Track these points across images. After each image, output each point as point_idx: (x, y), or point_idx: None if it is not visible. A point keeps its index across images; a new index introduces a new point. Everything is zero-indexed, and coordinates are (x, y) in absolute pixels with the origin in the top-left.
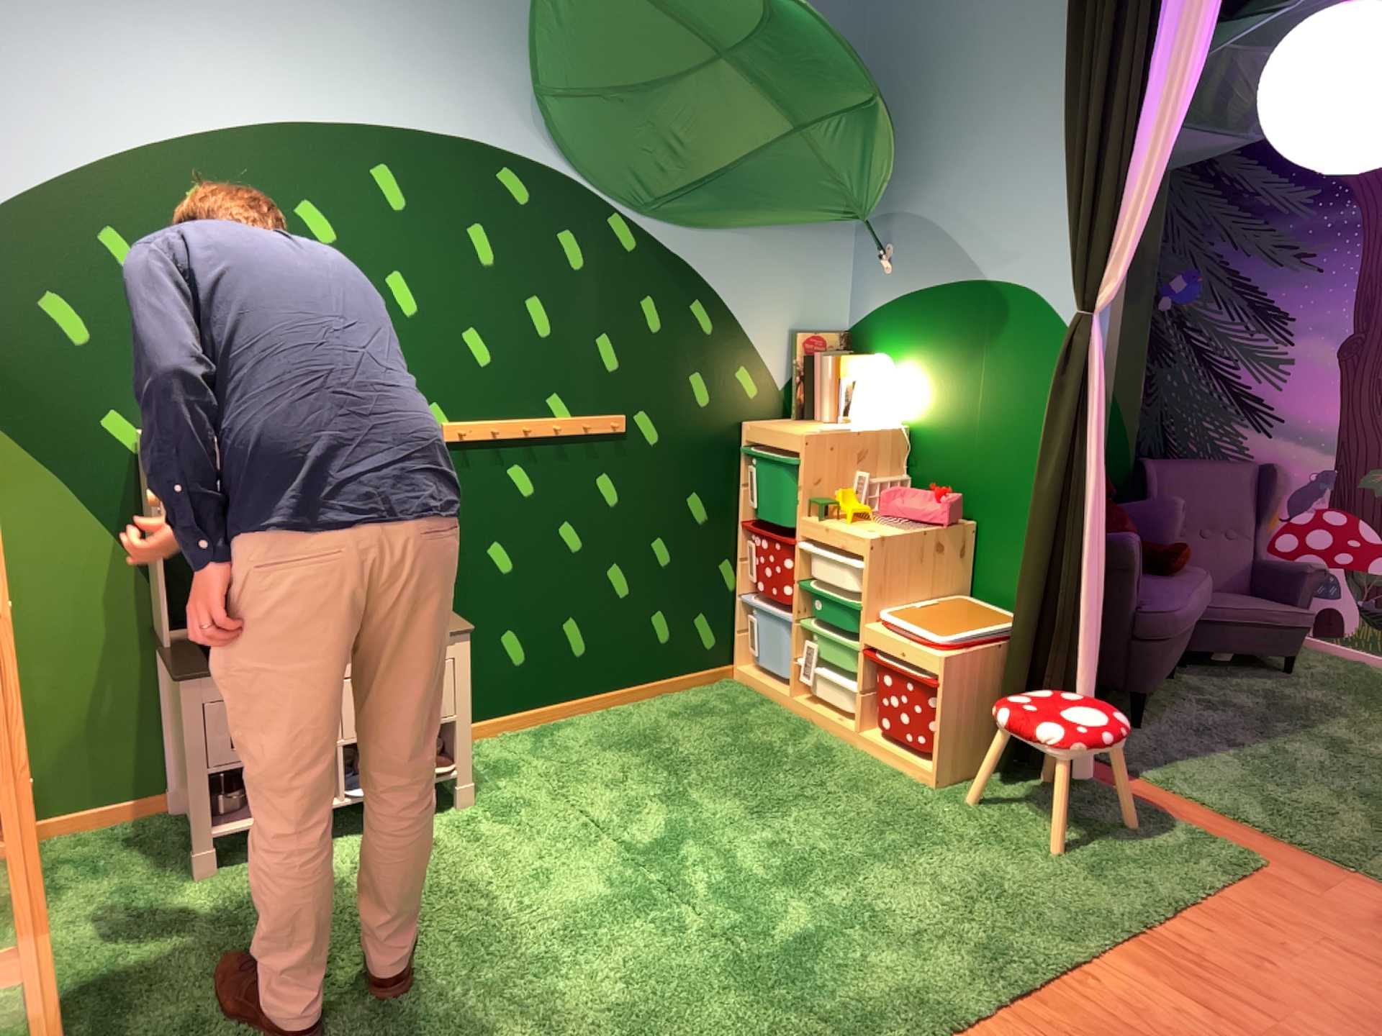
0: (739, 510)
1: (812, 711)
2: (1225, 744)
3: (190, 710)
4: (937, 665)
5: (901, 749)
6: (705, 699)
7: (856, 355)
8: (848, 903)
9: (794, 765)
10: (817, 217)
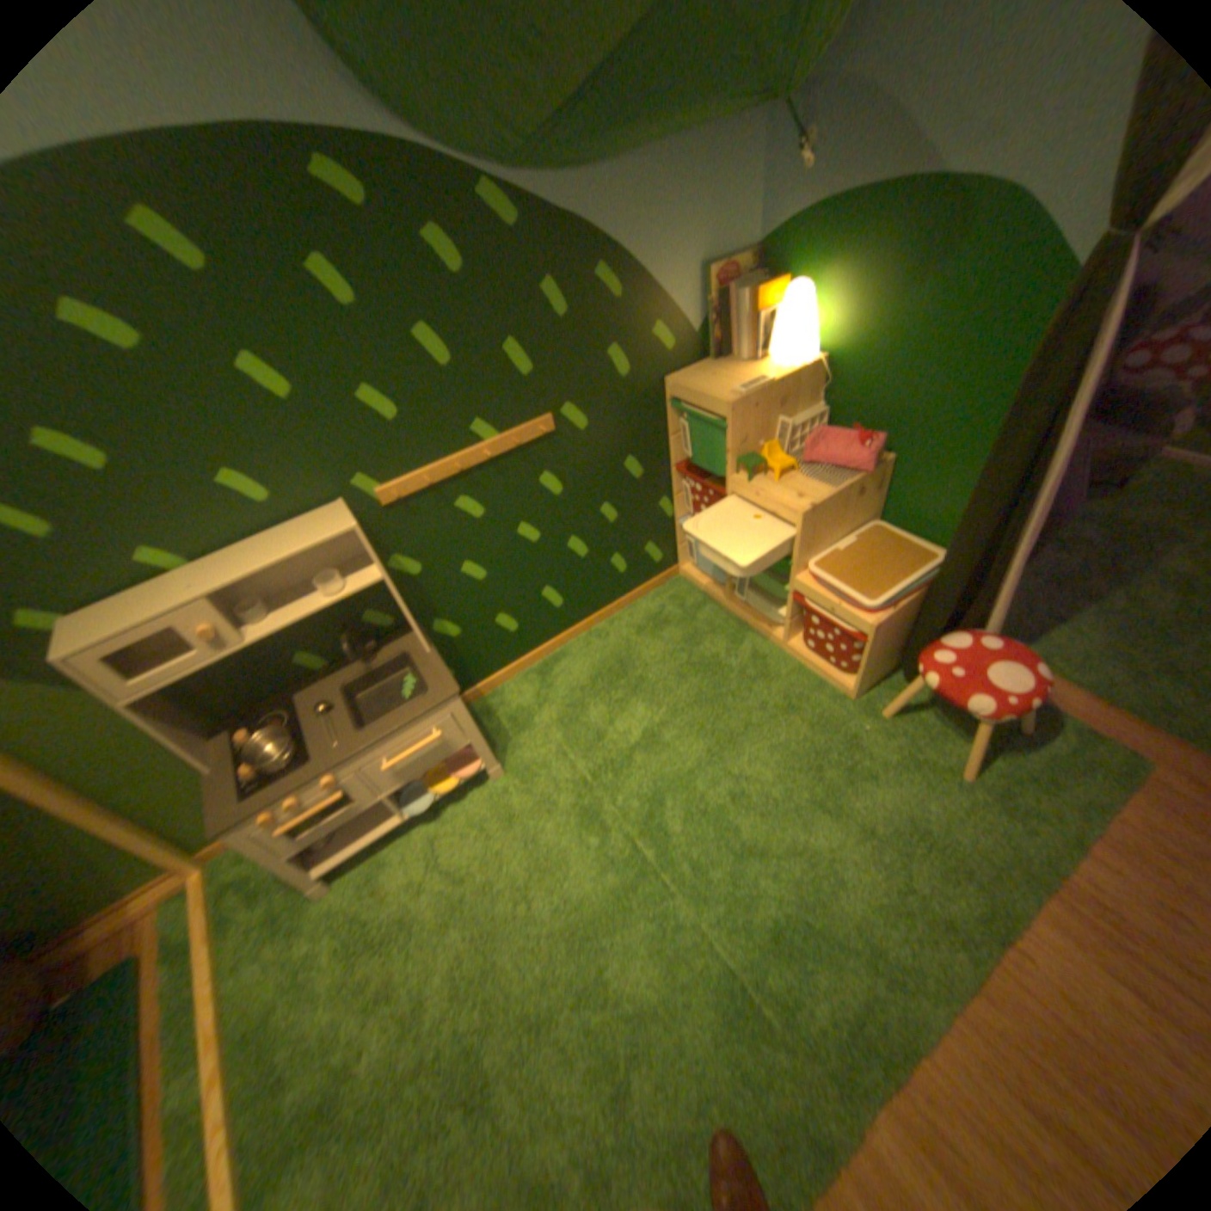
0: (668, 457)
1: (744, 614)
2: (1085, 600)
3: (241, 842)
4: (866, 628)
5: (822, 660)
6: (659, 602)
7: (770, 278)
8: (804, 875)
9: (738, 682)
10: (727, 110)
